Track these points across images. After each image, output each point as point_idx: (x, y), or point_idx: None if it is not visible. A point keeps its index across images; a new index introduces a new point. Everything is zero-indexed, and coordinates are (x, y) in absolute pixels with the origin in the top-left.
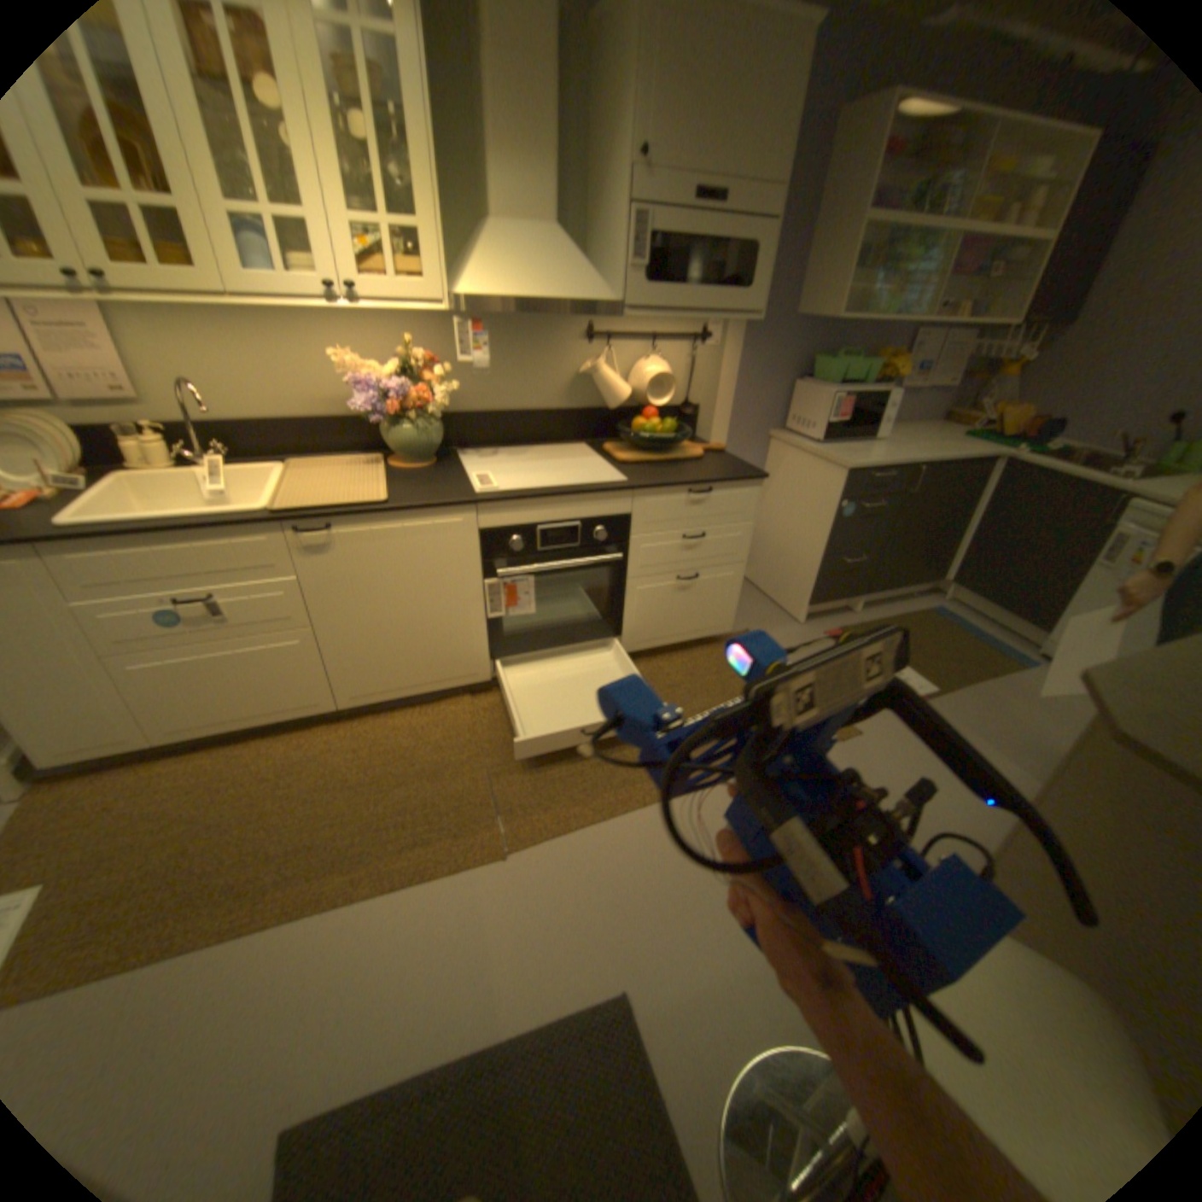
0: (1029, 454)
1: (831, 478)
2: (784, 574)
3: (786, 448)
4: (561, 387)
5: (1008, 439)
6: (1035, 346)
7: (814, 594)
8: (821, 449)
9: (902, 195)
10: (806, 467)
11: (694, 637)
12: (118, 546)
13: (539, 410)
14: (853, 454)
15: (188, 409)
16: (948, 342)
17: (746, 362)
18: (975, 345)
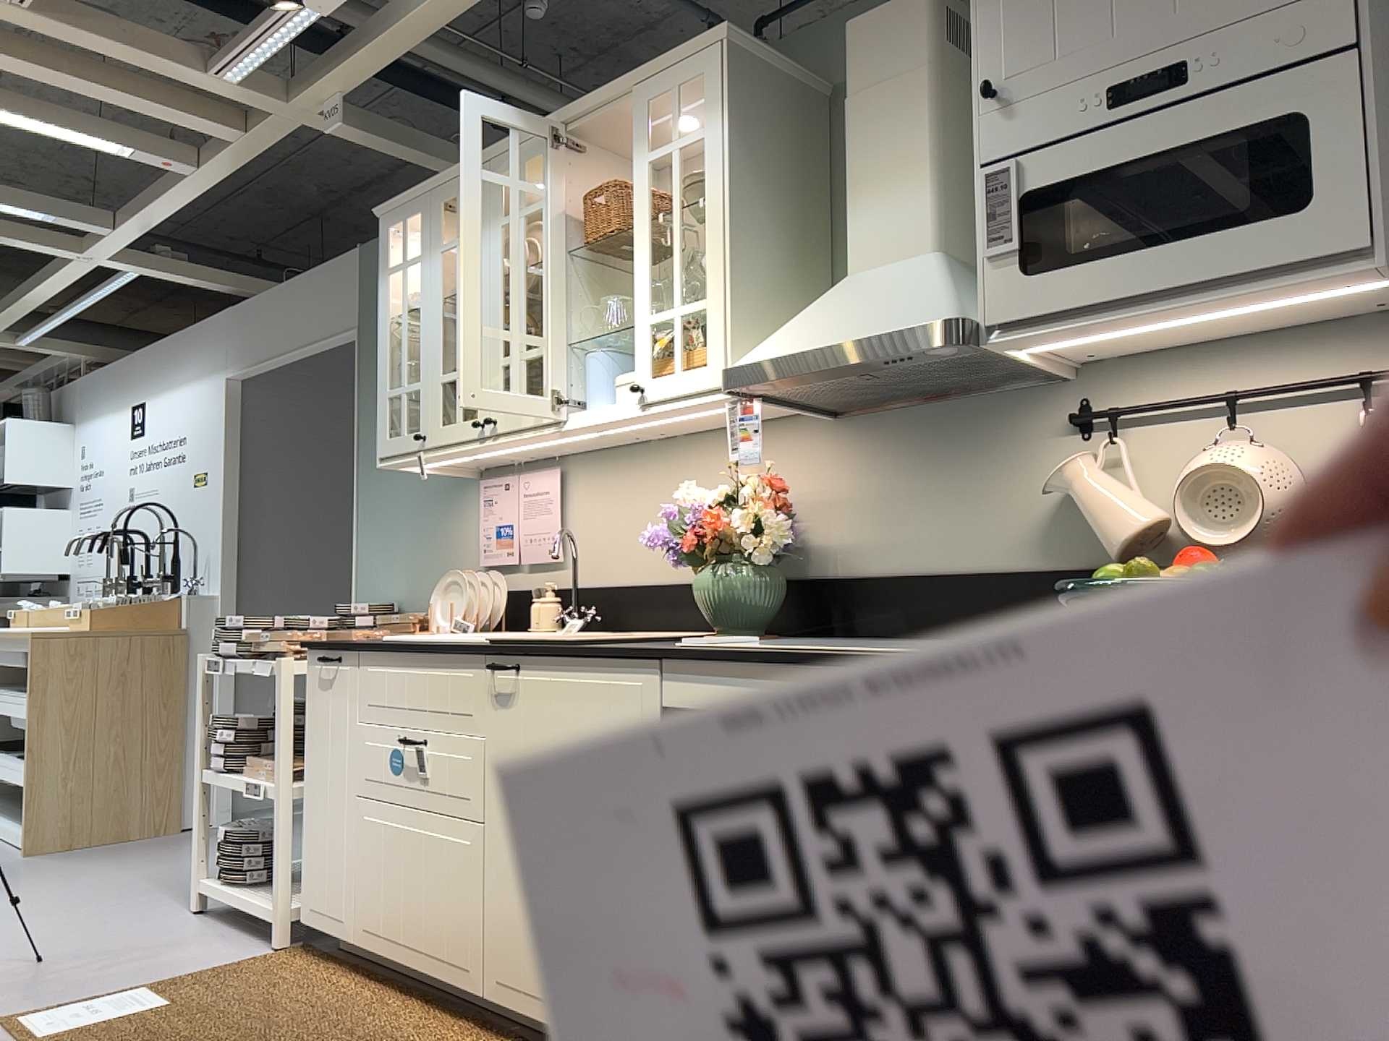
0: None
1: None
2: None
3: None
4: (1027, 522)
5: None
6: None
7: None
8: None
9: None
10: None
11: None
12: (390, 659)
13: (982, 569)
14: None
15: (591, 570)
16: None
17: None
18: None
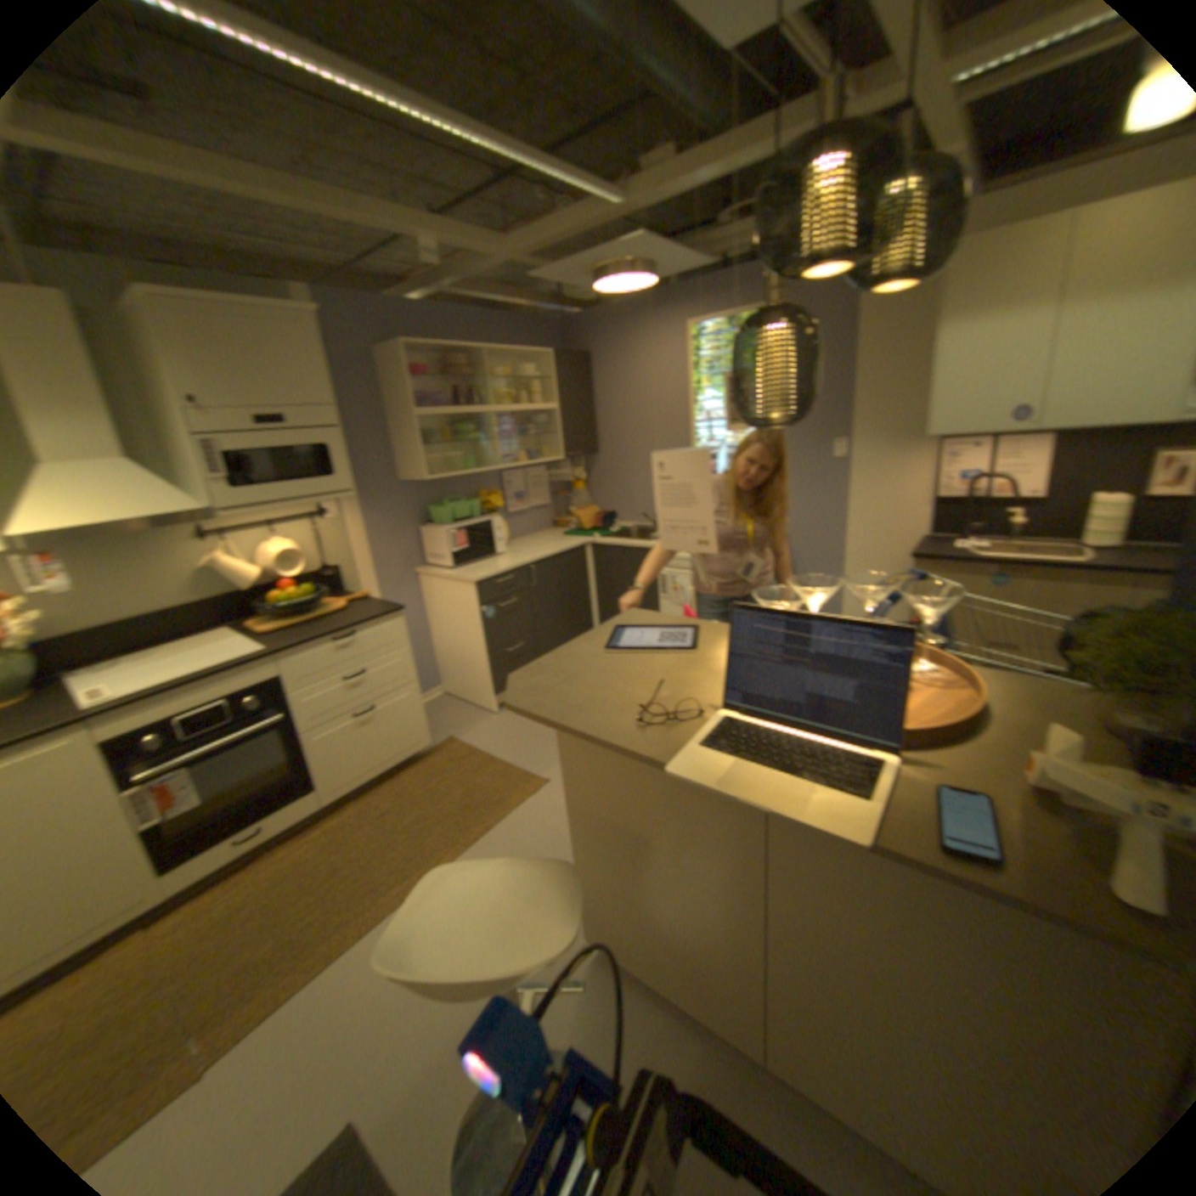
0: (600, 540)
1: (465, 594)
2: (466, 679)
3: (429, 580)
4: (177, 584)
5: (590, 532)
6: (584, 470)
7: (491, 687)
8: (452, 574)
9: (439, 396)
10: (447, 590)
11: (392, 763)
12: None
13: (157, 611)
14: (476, 571)
15: None
16: (526, 479)
17: (366, 524)
18: (546, 477)
